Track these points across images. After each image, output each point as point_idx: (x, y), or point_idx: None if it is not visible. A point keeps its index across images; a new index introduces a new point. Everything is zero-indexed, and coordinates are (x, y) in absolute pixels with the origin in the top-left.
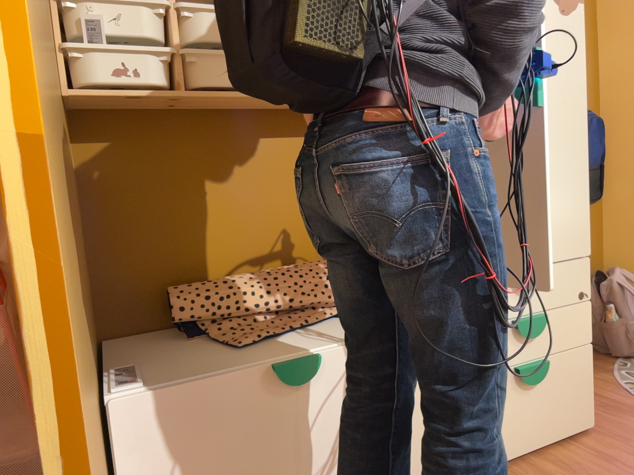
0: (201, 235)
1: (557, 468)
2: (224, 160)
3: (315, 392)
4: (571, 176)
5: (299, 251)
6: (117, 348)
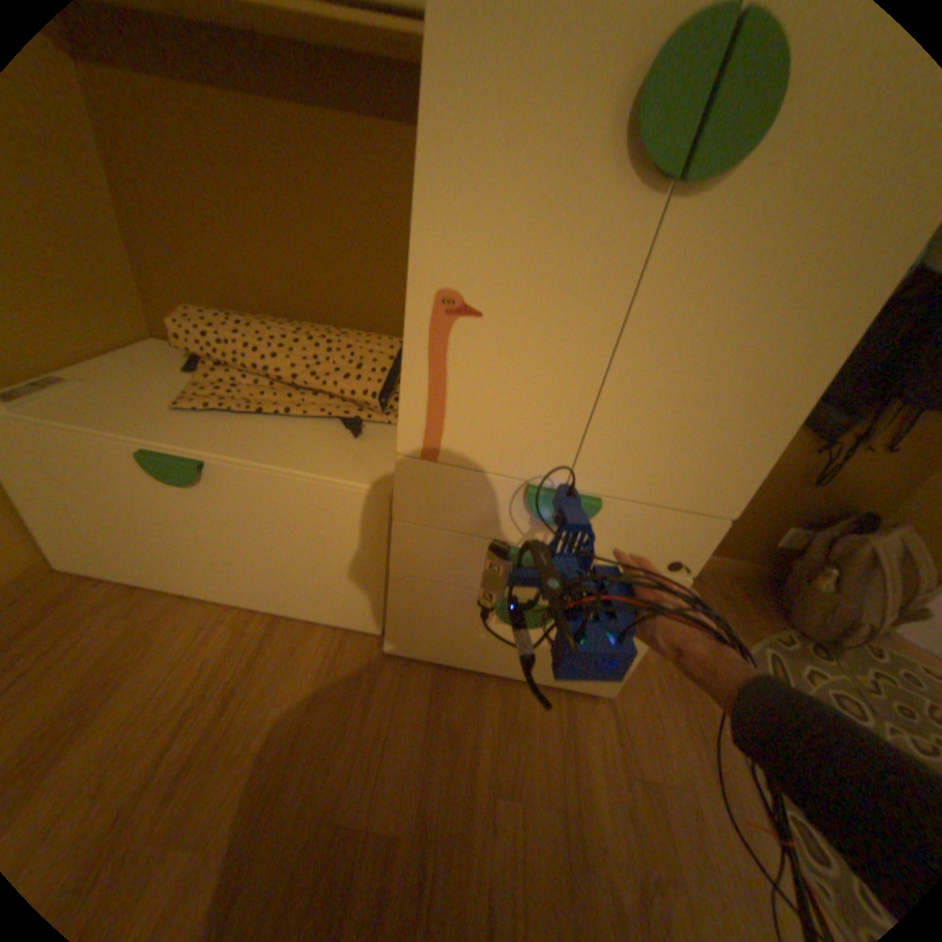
0: (249, 253)
1: (497, 712)
2: (278, 144)
3: (205, 496)
4: (770, 358)
5: (376, 315)
6: (132, 352)
